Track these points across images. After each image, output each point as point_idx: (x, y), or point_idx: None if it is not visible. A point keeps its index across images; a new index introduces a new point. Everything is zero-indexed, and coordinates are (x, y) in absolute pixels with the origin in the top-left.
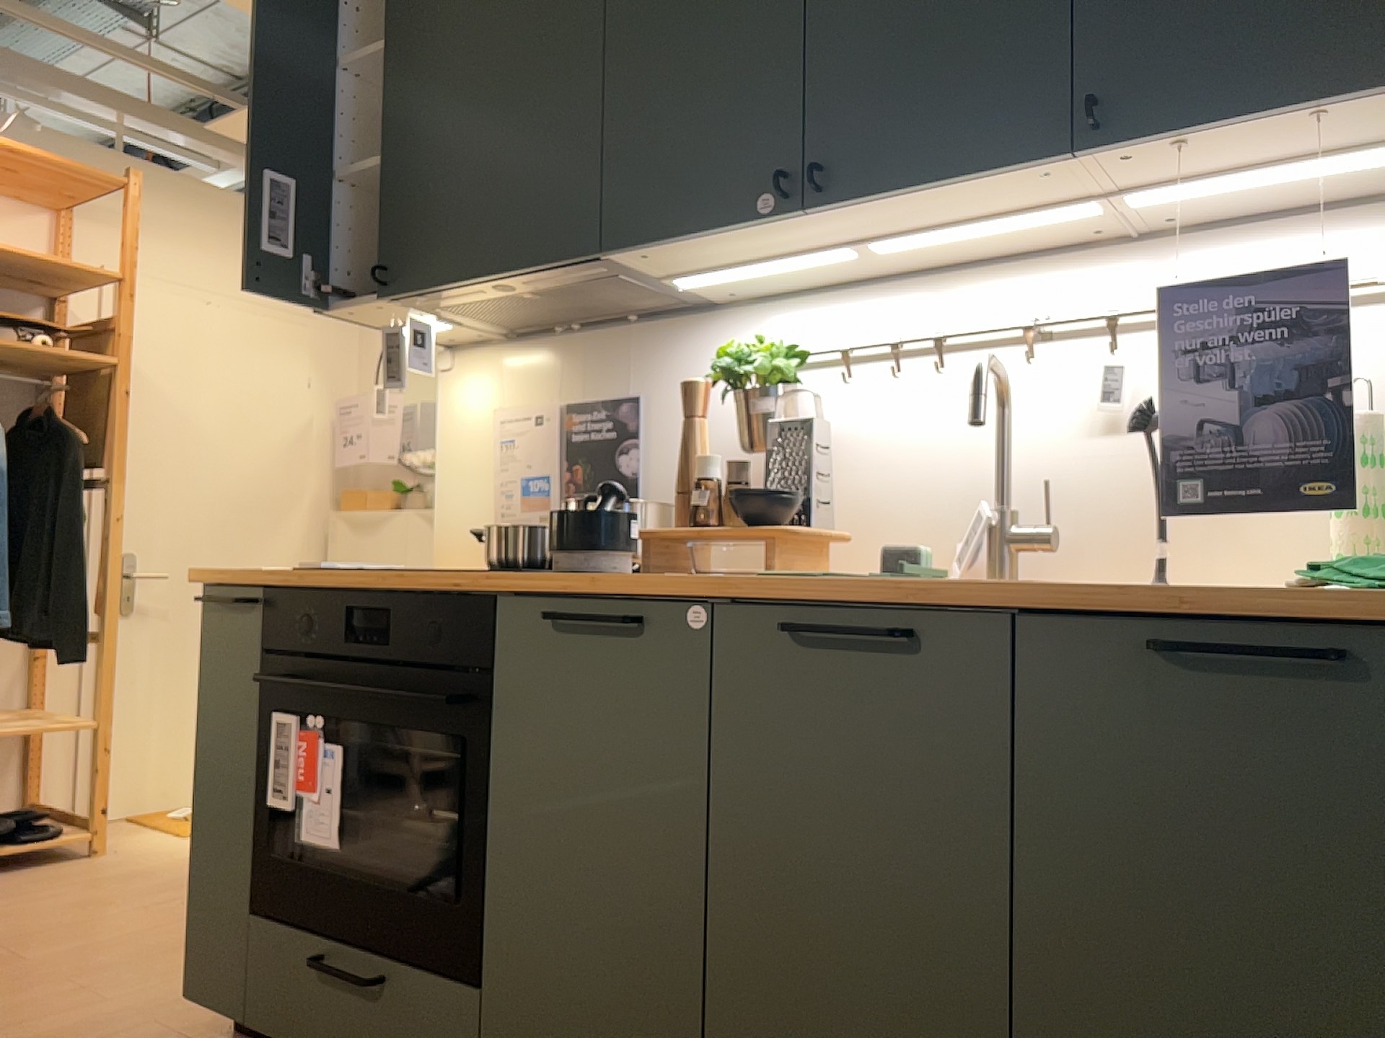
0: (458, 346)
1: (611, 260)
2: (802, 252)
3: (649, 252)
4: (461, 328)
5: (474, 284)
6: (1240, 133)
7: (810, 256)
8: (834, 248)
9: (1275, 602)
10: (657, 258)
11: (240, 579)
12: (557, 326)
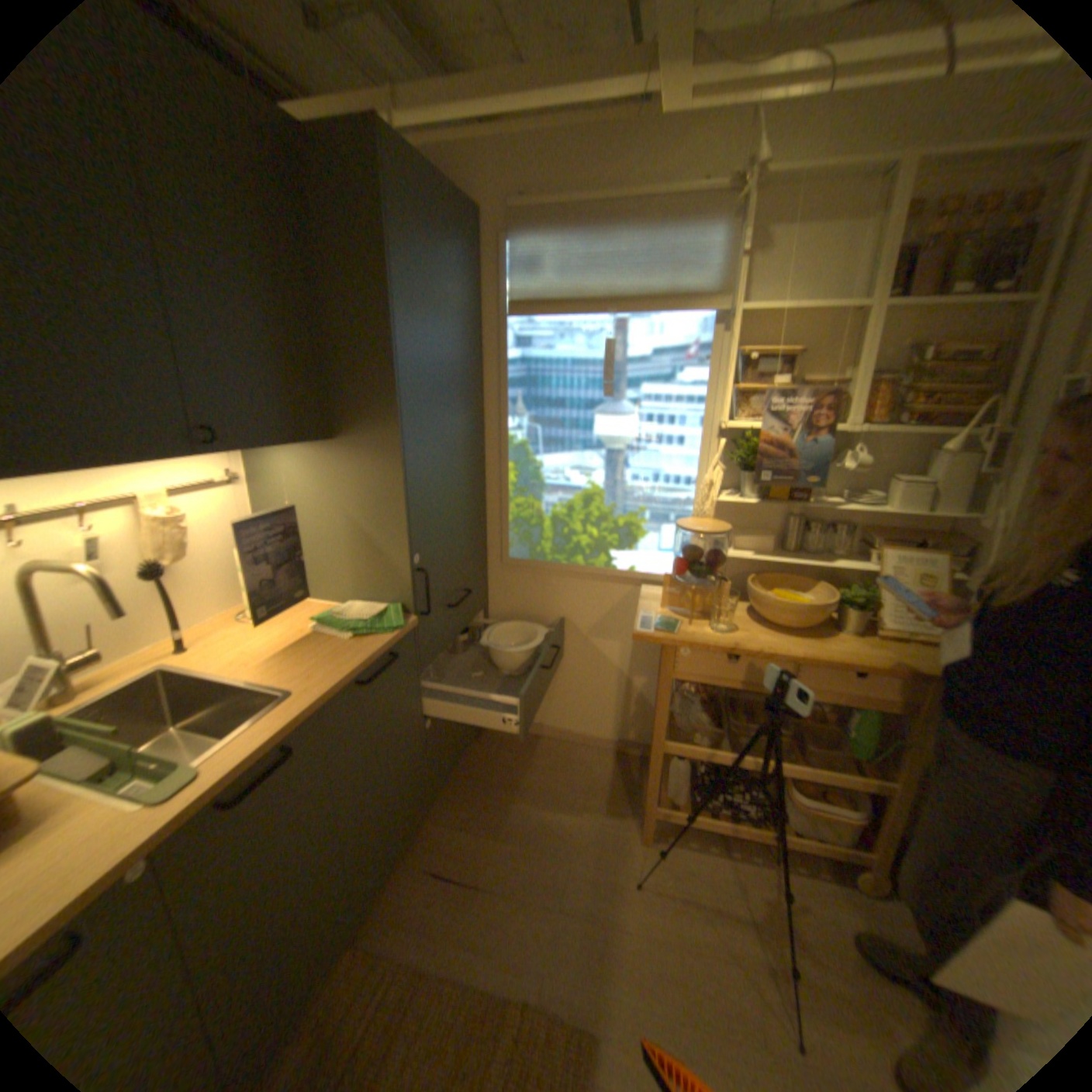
0: None
1: None
2: None
3: None
4: None
5: None
6: (253, 447)
7: None
8: None
9: (372, 649)
10: None
11: None
12: None
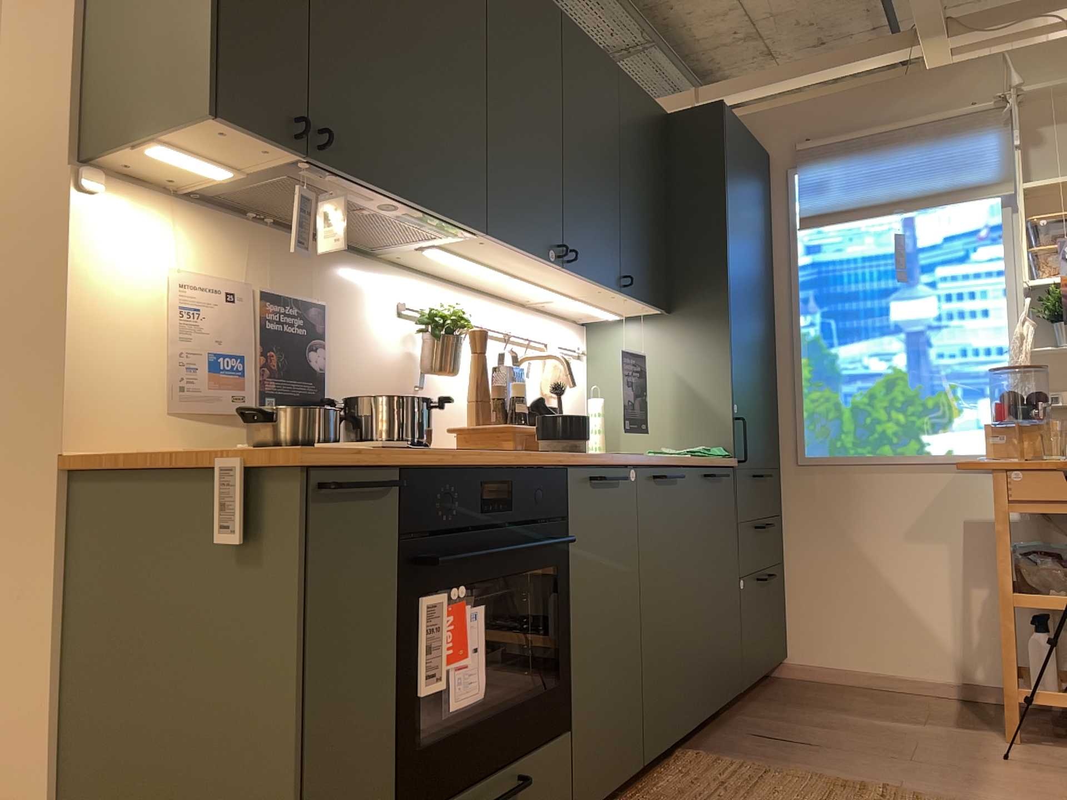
0: (103, 169)
1: (465, 232)
2: (498, 268)
3: (488, 241)
4: (204, 178)
5: (391, 198)
6: (633, 302)
7: (496, 271)
8: (509, 273)
9: (711, 461)
10: (475, 243)
11: (379, 460)
12: (256, 213)
